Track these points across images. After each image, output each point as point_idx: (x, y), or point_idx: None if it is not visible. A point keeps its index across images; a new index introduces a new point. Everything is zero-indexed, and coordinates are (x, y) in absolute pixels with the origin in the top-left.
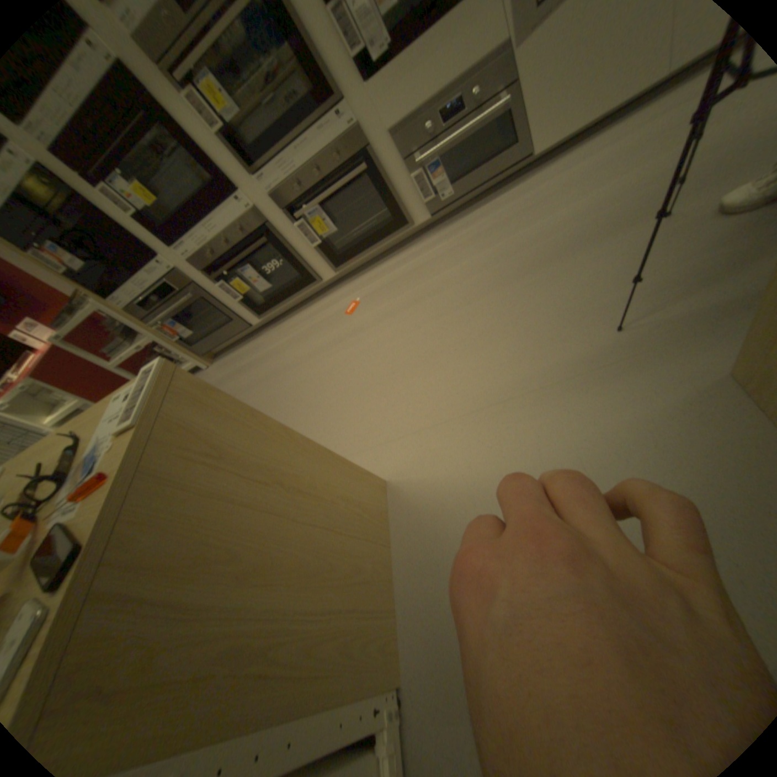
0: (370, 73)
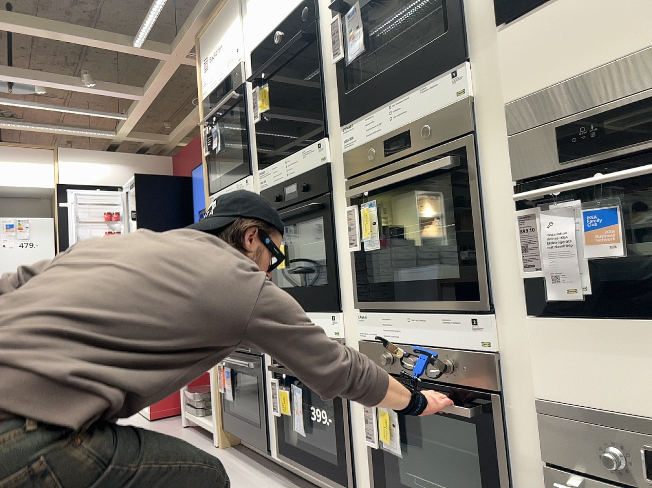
0: (542, 314)
